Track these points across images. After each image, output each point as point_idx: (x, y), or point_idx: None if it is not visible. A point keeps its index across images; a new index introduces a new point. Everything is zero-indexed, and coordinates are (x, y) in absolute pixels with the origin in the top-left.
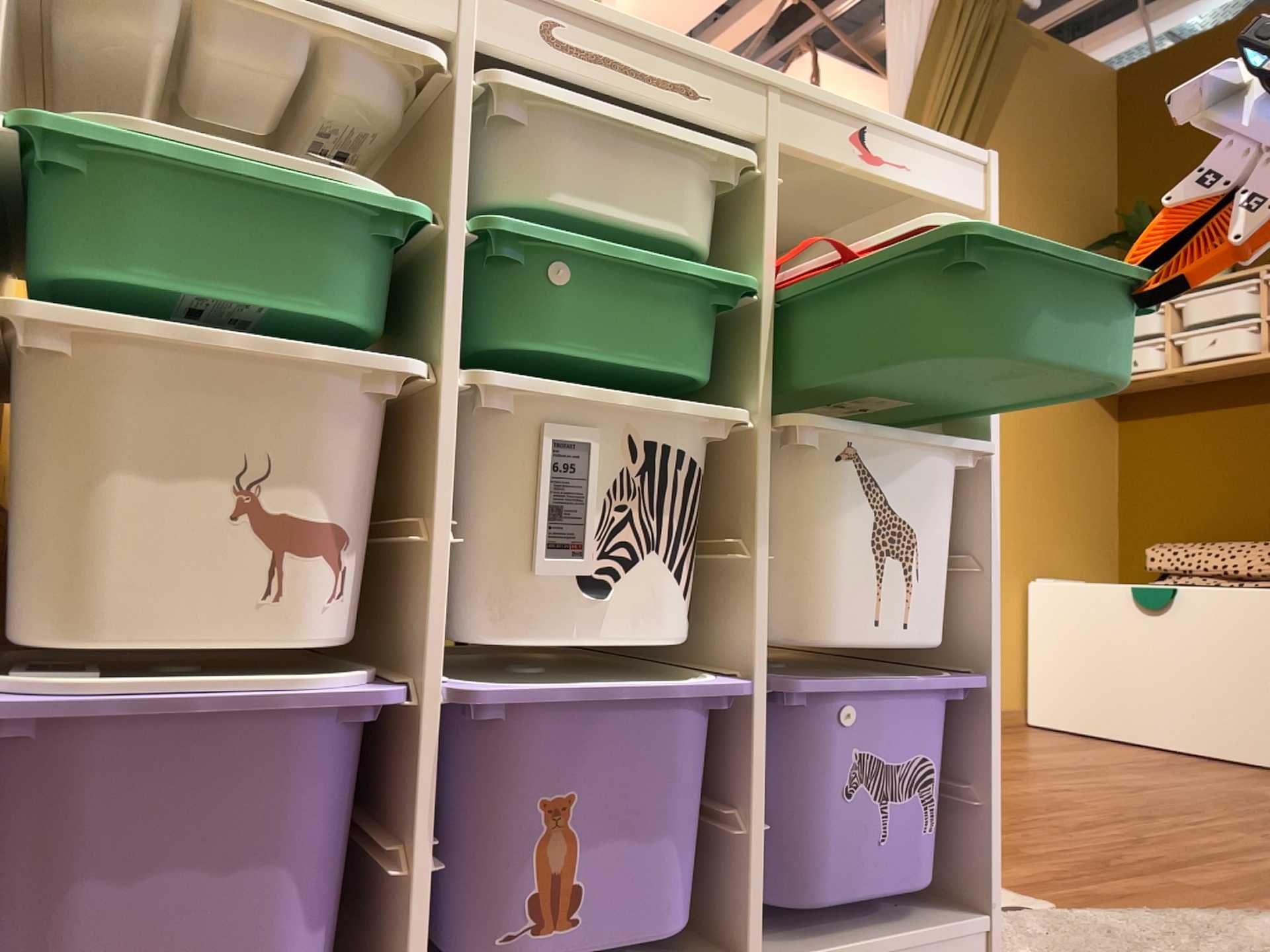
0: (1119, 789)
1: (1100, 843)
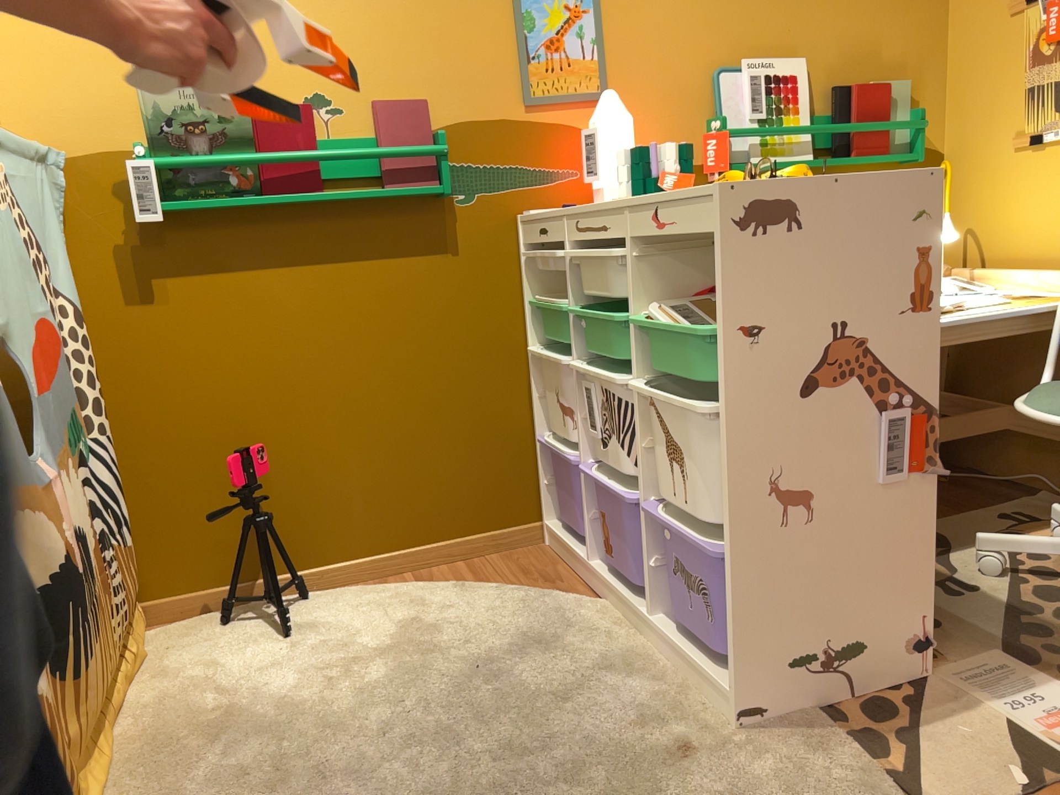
0: None
1: None
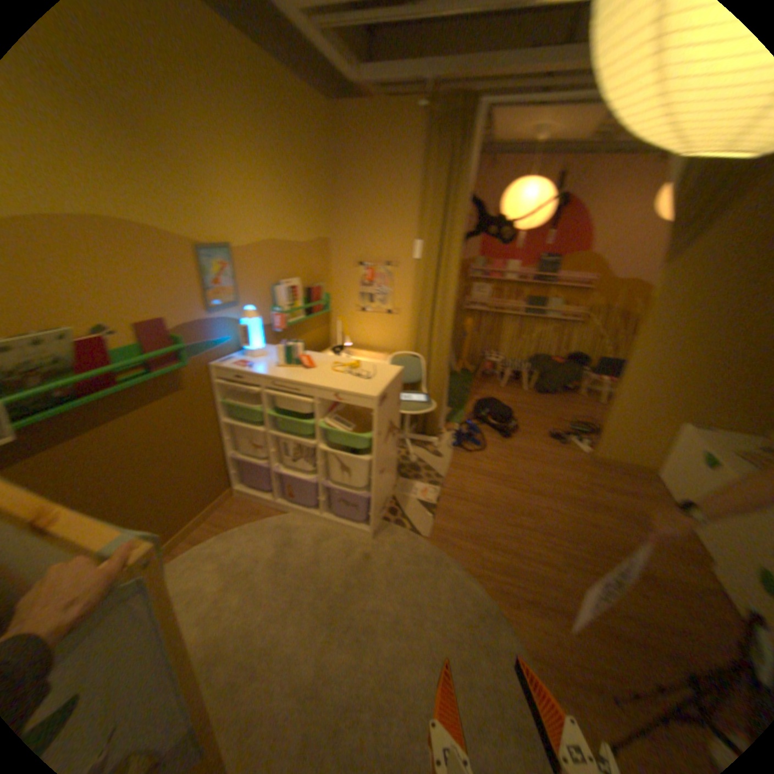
0: (576, 524)
1: (495, 535)
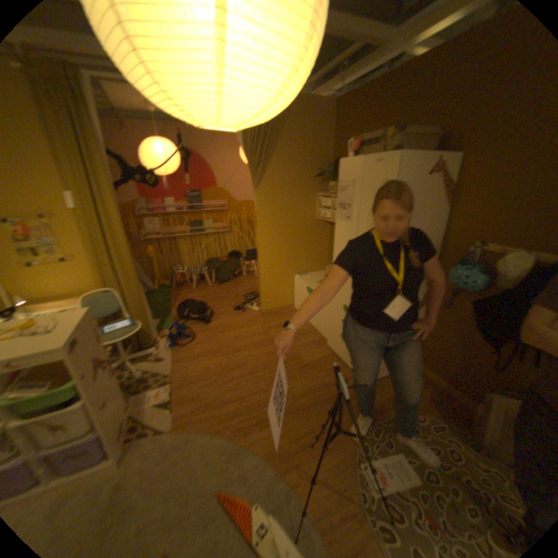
0: (264, 358)
1: (220, 396)
